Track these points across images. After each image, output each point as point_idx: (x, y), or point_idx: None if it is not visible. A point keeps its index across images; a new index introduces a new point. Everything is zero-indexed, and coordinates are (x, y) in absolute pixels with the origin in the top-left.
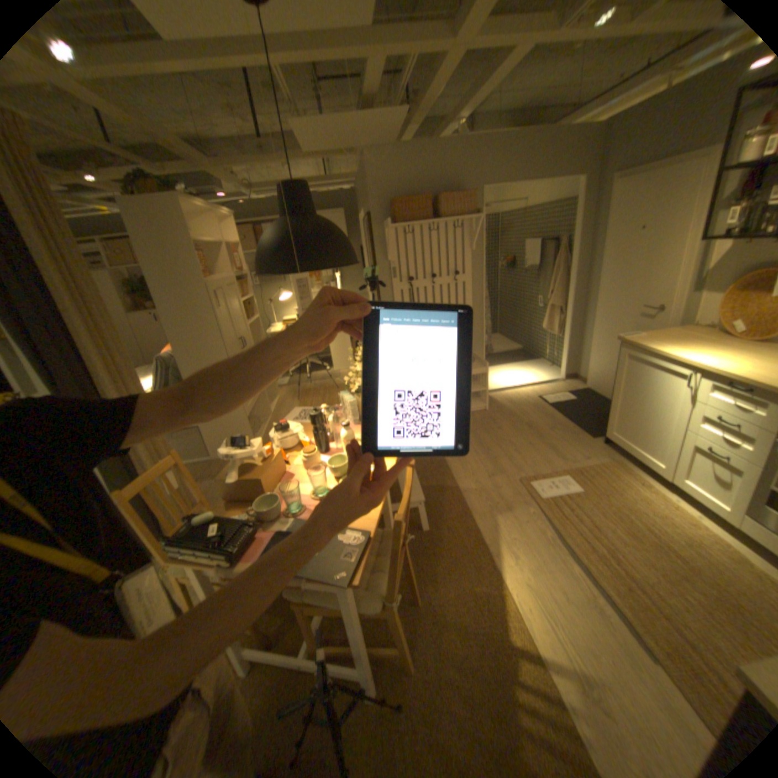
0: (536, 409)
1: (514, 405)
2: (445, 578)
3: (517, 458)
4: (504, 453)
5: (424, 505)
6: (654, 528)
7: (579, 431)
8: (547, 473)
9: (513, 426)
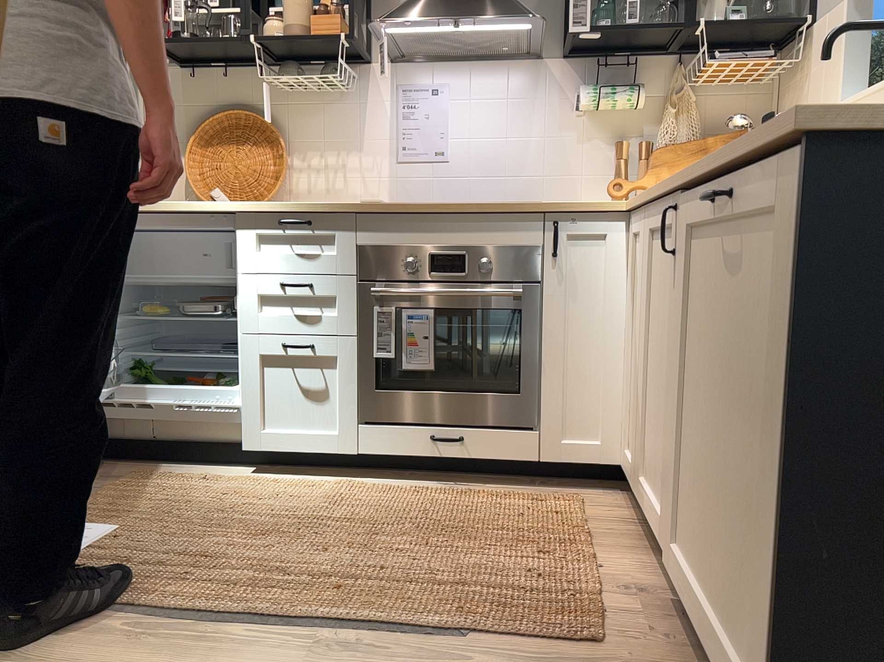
0: None
1: None
2: None
3: None
4: None
5: None
6: (274, 515)
7: None
8: None
9: None
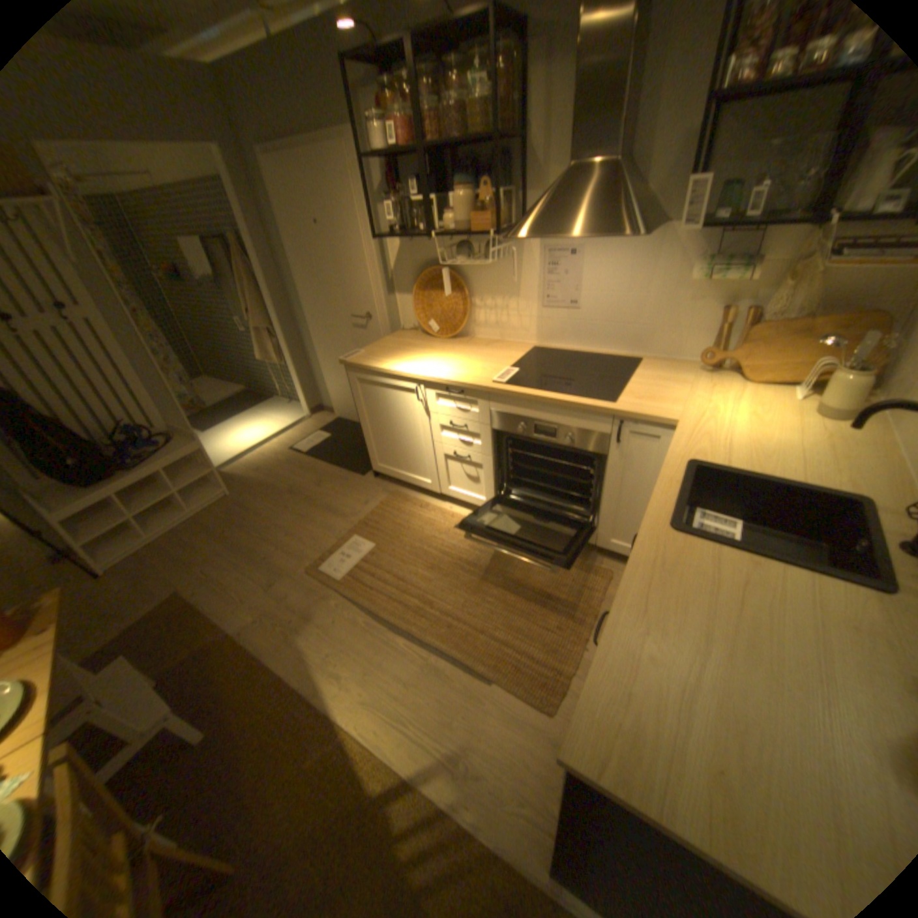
0: (292, 467)
1: (263, 472)
2: (257, 790)
3: (292, 544)
4: (273, 547)
5: (171, 719)
6: (443, 547)
7: (346, 474)
8: (332, 545)
9: (271, 503)
